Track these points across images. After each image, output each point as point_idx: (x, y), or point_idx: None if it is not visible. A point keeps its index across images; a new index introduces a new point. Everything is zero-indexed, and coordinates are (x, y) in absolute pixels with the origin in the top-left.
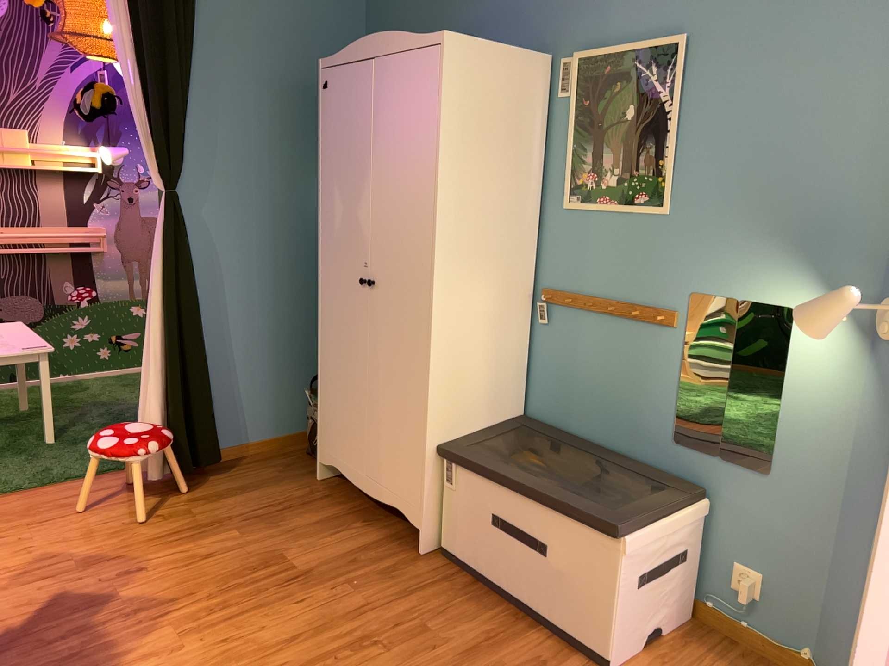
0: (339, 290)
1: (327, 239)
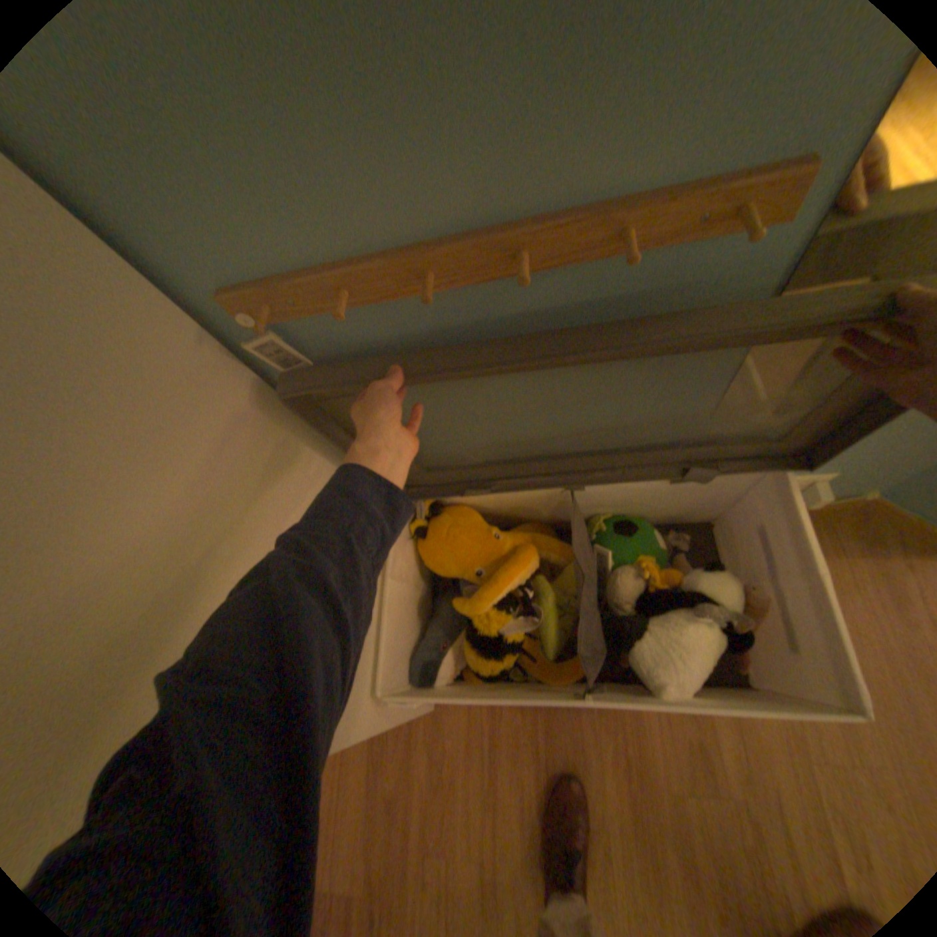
0: None
1: None
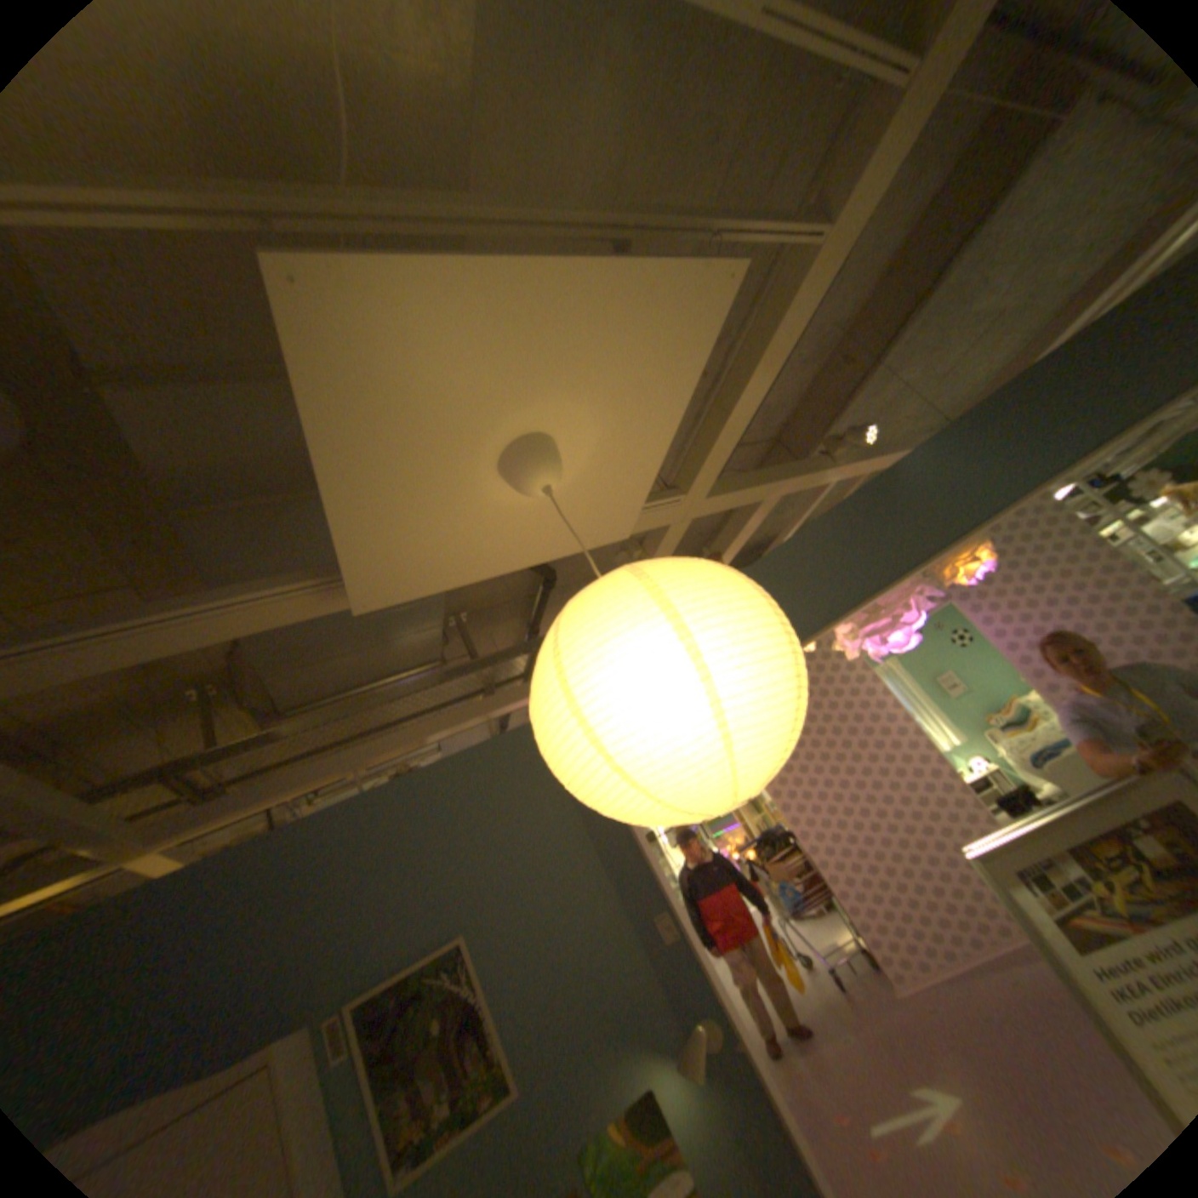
0: None
1: None
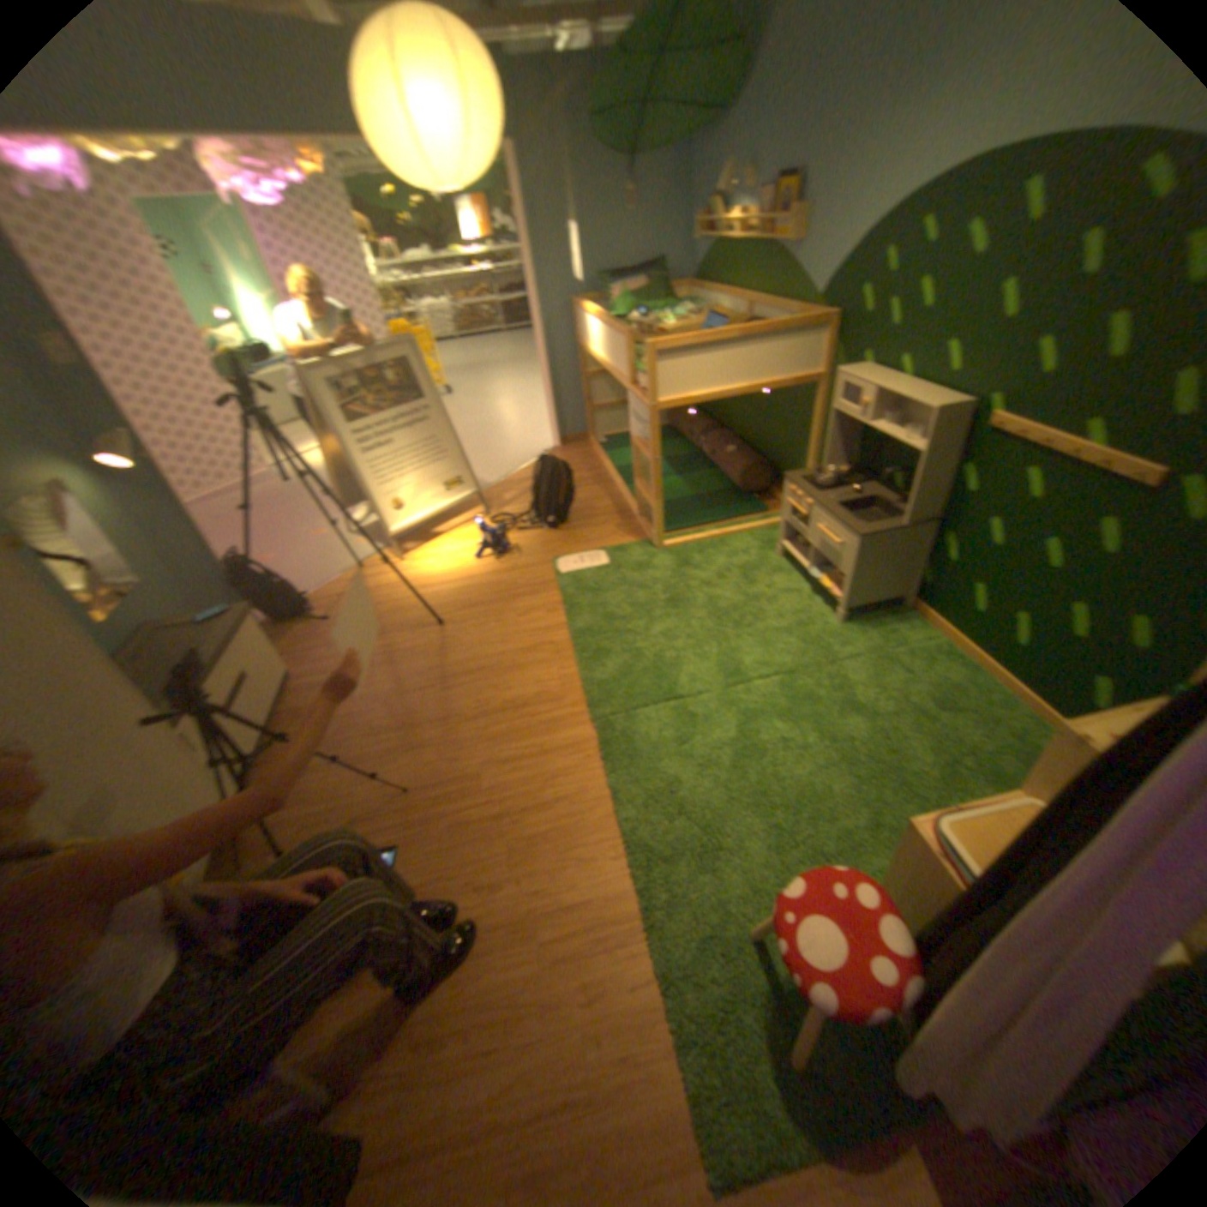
0: None
1: None
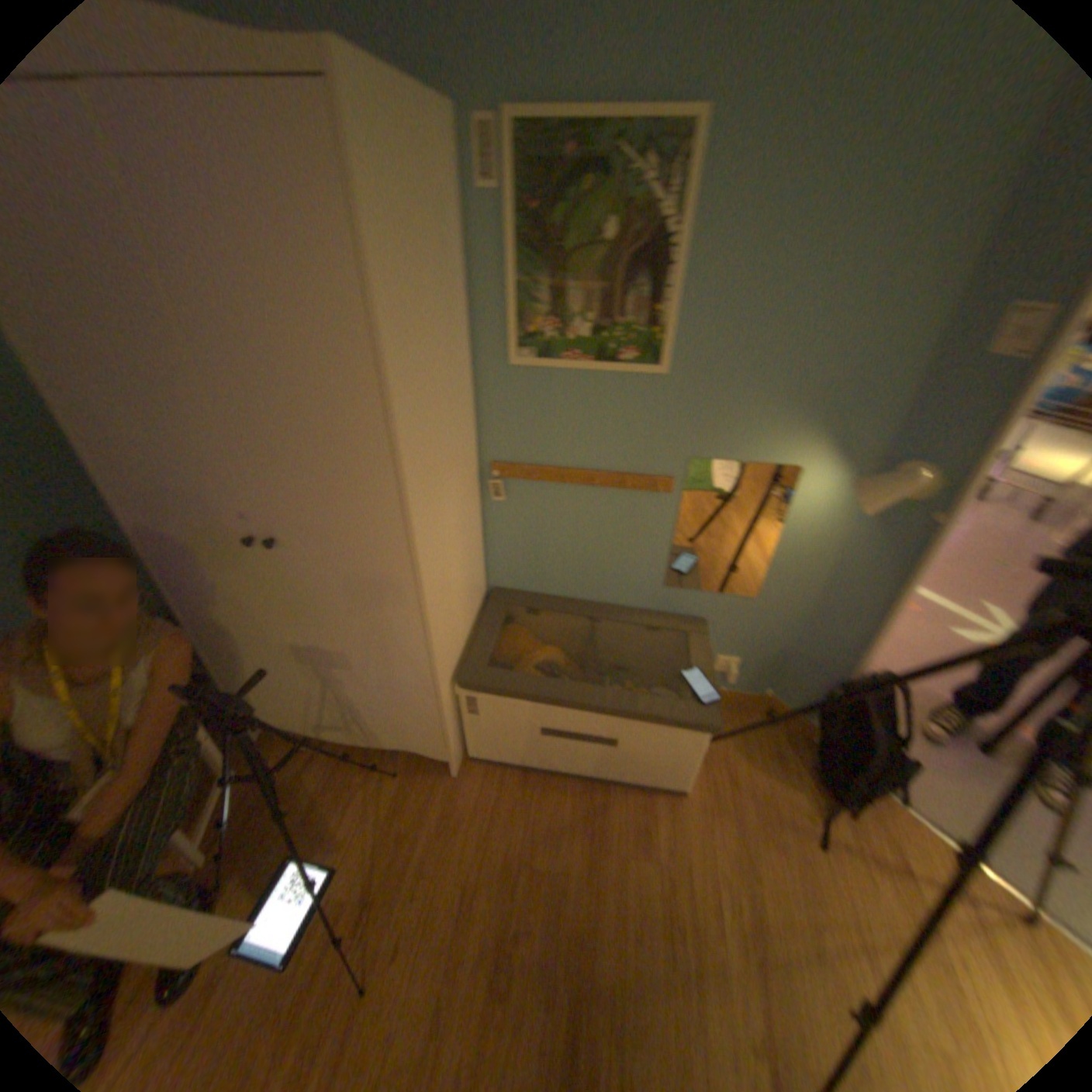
0: (193, 554)
1: (118, 481)
